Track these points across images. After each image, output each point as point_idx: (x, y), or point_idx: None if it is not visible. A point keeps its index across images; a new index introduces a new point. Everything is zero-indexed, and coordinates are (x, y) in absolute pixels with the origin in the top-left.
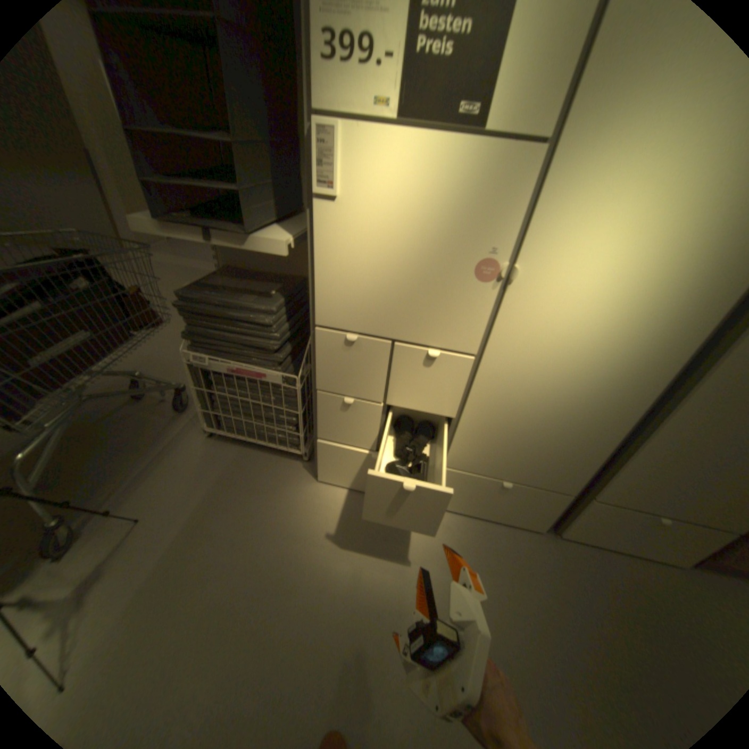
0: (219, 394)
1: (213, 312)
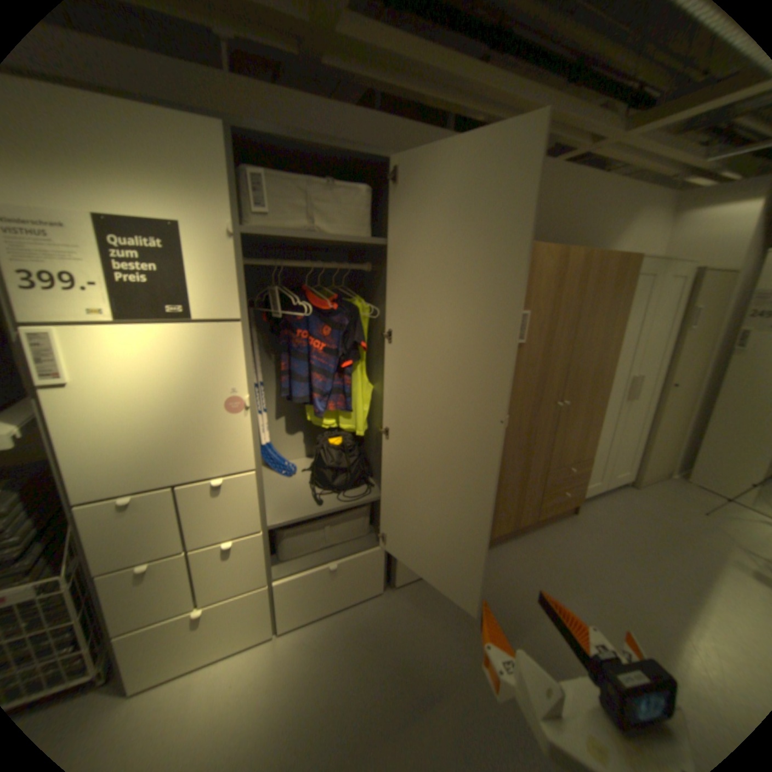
0: None
1: None
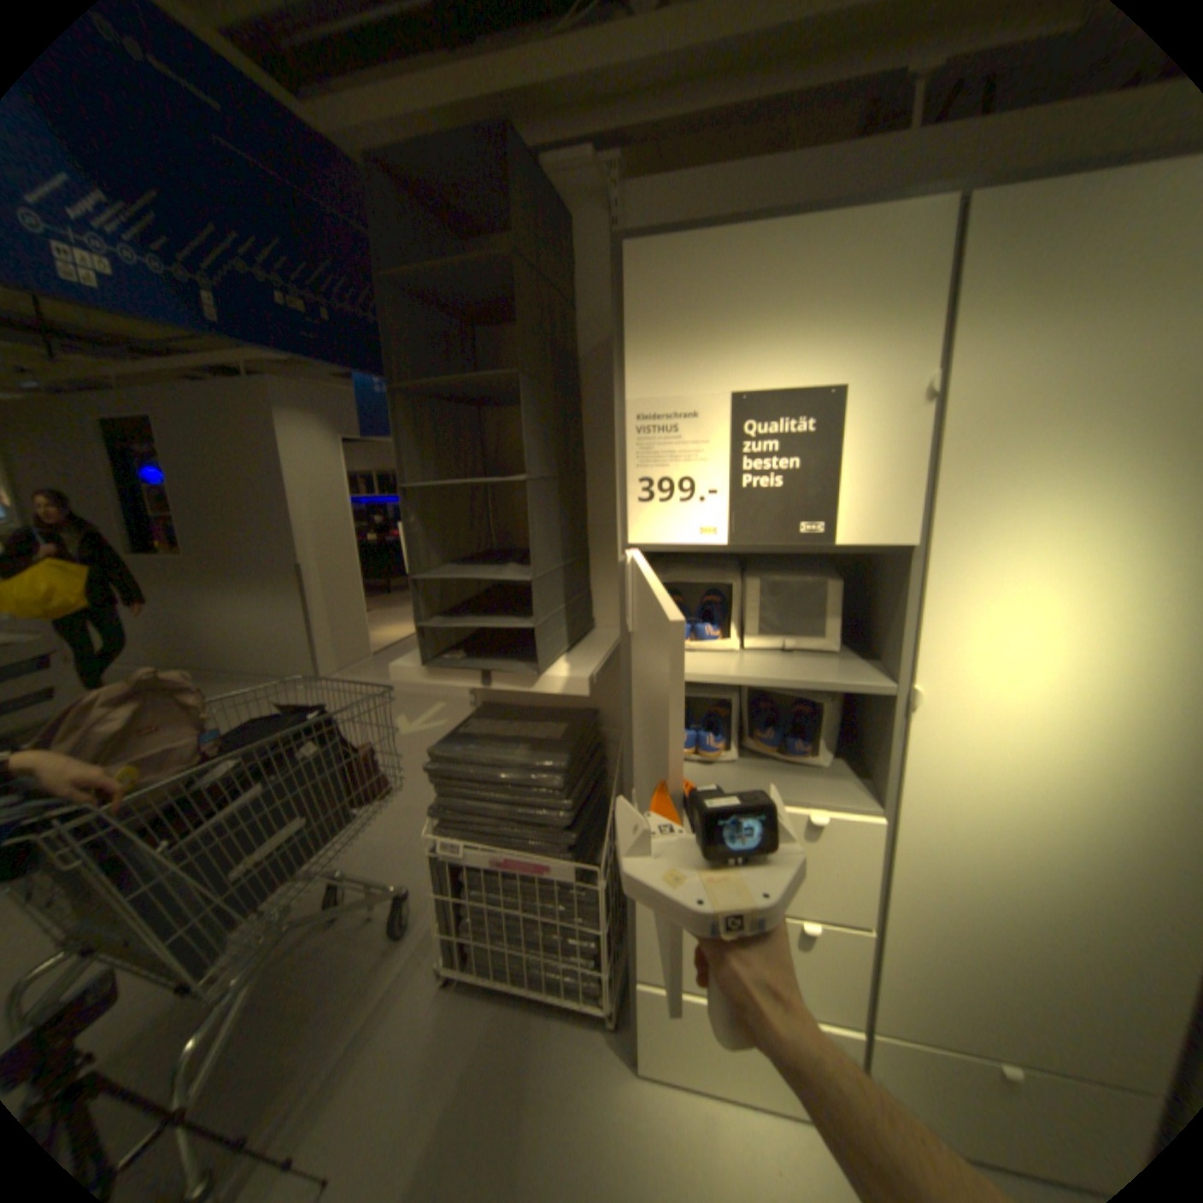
0: (470, 905)
1: (477, 775)
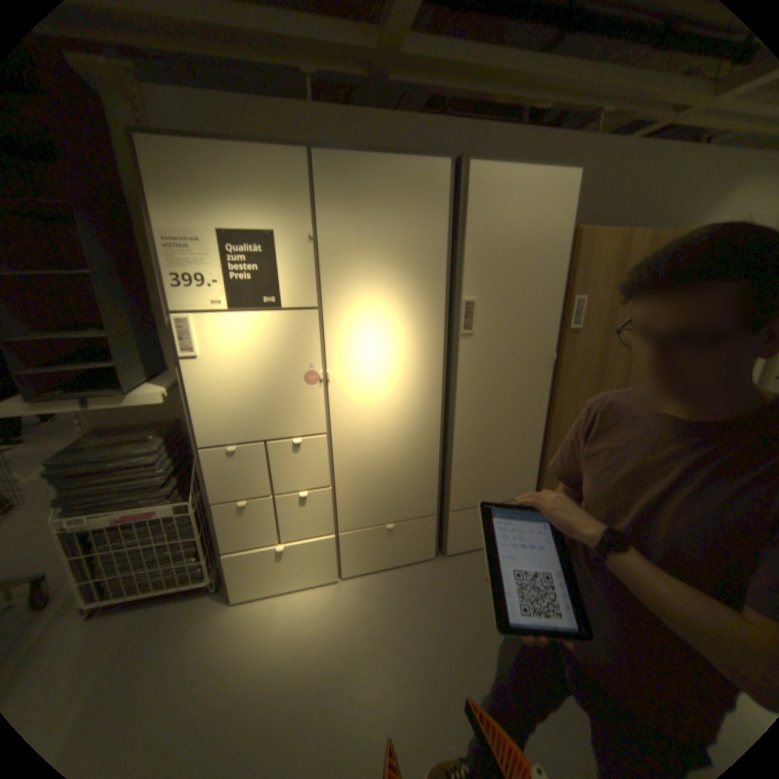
0: (100, 554)
1: (89, 469)
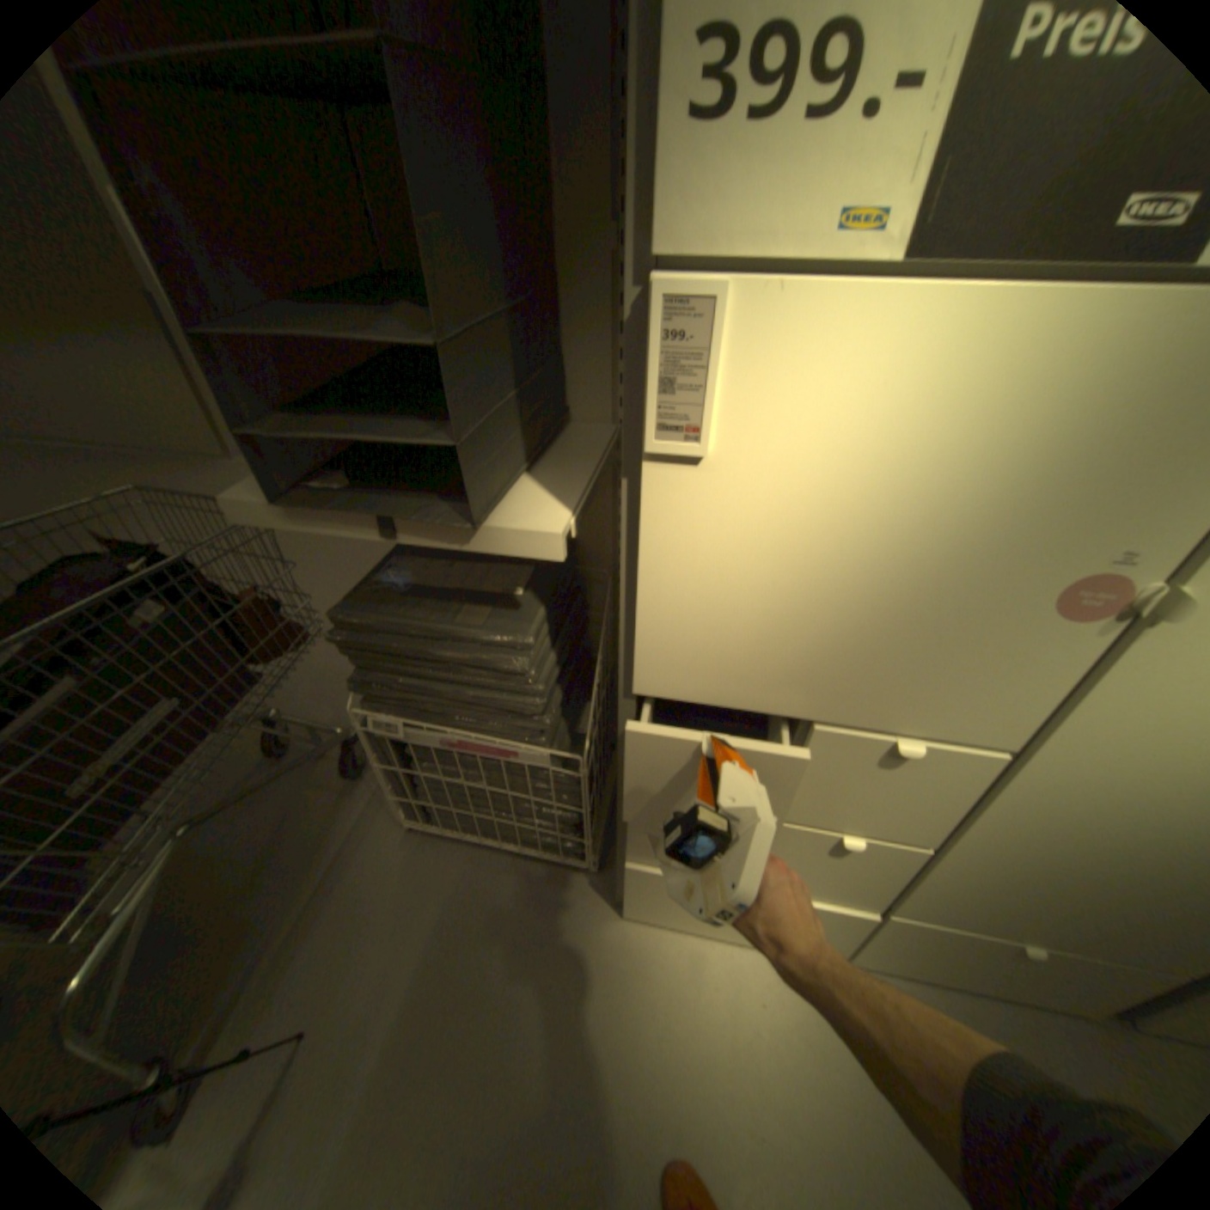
0: (425, 776)
1: (404, 649)
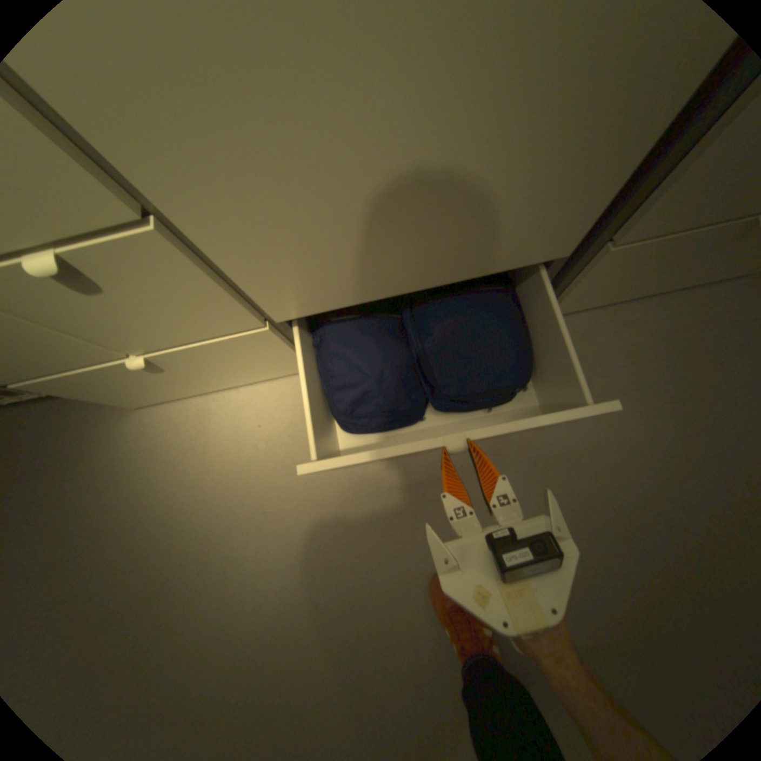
0: None
1: None
